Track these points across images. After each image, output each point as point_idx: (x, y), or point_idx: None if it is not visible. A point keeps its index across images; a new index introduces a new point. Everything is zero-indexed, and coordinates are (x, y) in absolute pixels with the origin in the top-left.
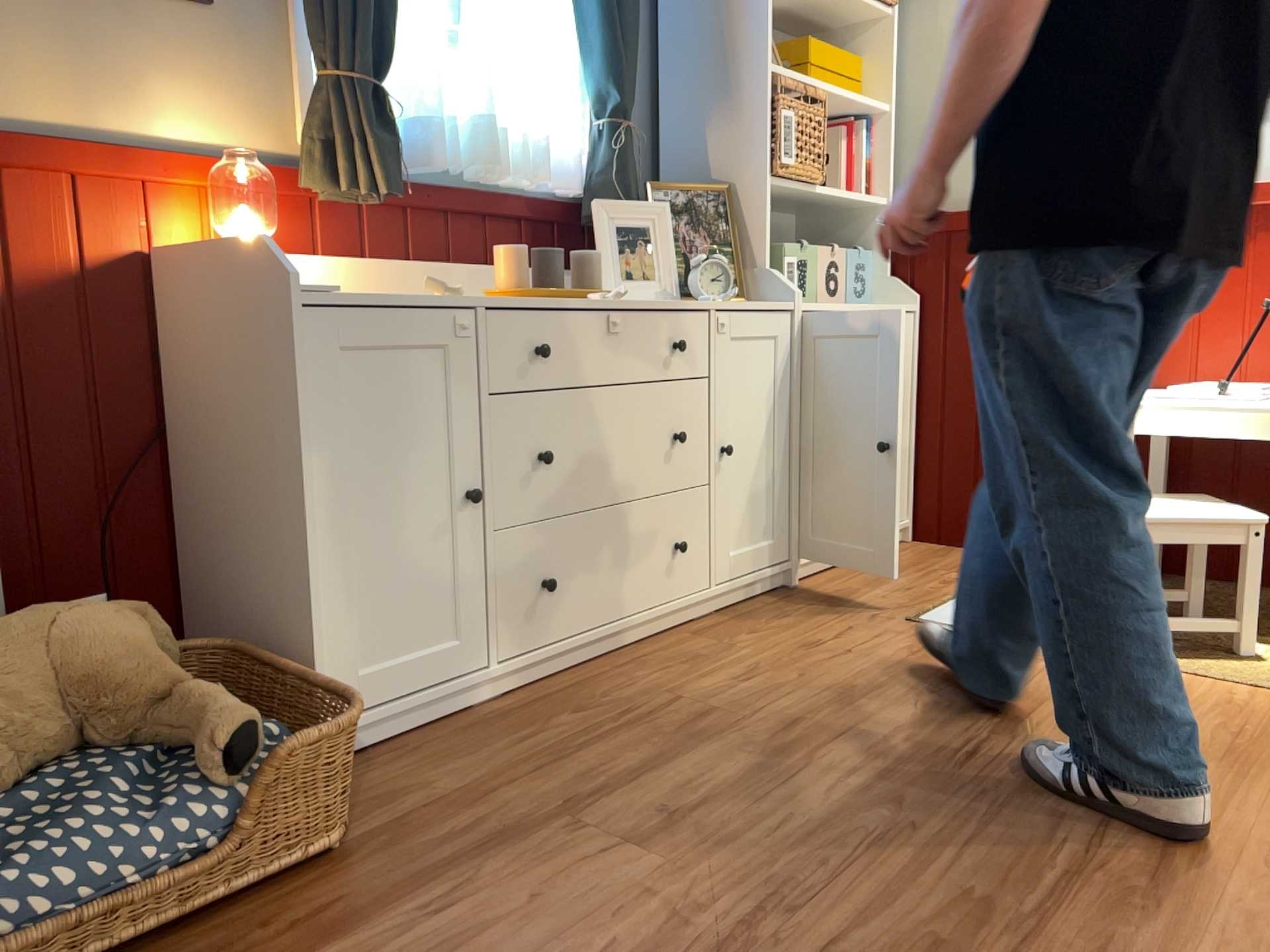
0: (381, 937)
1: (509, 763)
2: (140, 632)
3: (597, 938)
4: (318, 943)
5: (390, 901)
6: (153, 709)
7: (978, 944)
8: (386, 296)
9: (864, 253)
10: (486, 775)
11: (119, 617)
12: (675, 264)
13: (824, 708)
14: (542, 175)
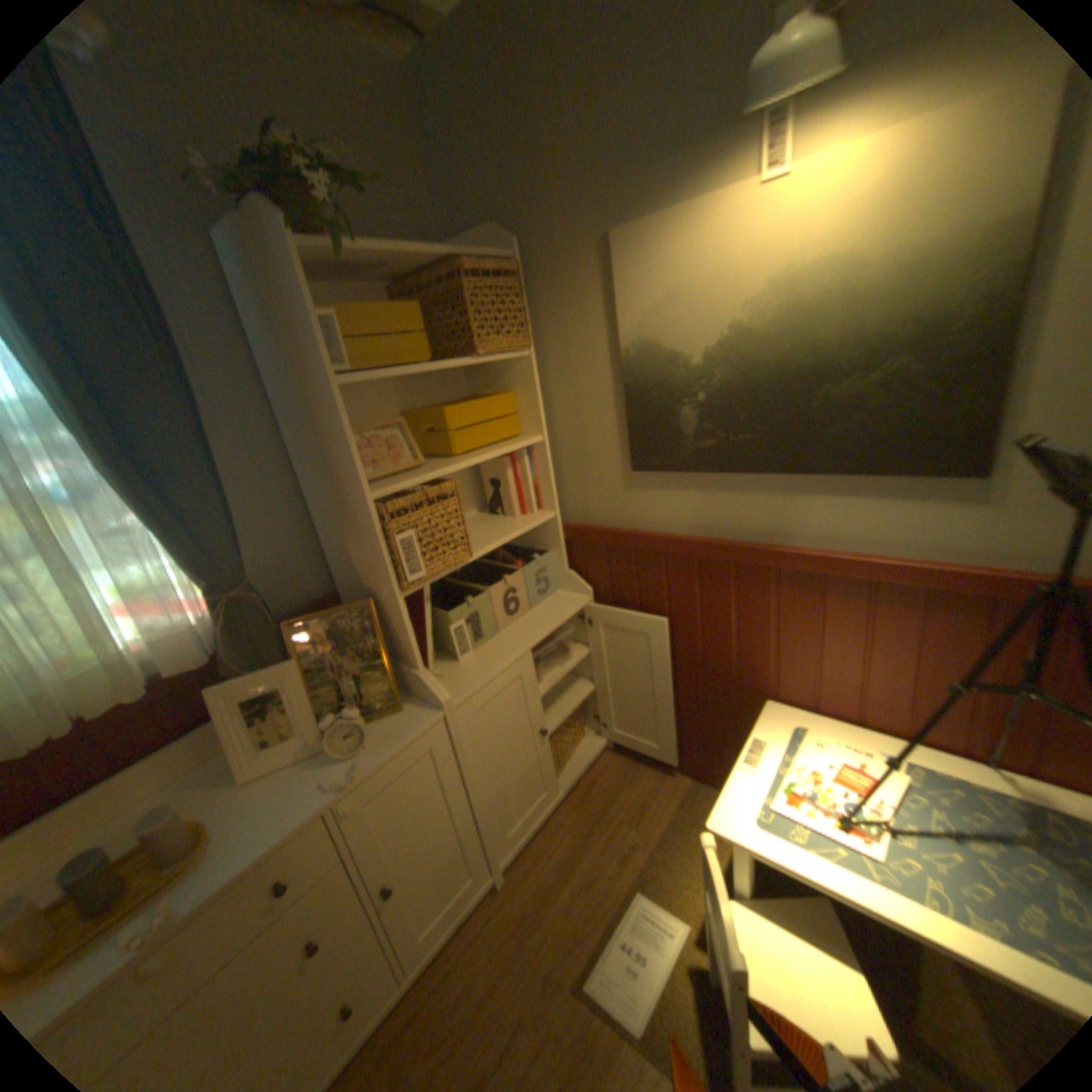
0: None
1: None
2: None
3: None
4: None
5: None
6: None
7: None
8: None
9: (546, 551)
10: None
11: None
12: (312, 719)
13: None
14: (126, 698)
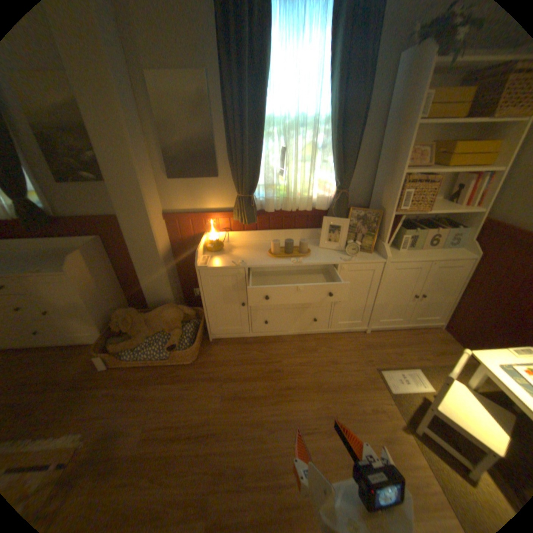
0: (176, 388)
1: (233, 359)
2: (176, 315)
3: (193, 415)
4: (171, 382)
5: (185, 381)
6: (174, 329)
7: (229, 481)
8: (225, 263)
9: (467, 228)
10: (227, 360)
11: (174, 312)
12: (345, 240)
13: (303, 389)
14: (307, 209)
